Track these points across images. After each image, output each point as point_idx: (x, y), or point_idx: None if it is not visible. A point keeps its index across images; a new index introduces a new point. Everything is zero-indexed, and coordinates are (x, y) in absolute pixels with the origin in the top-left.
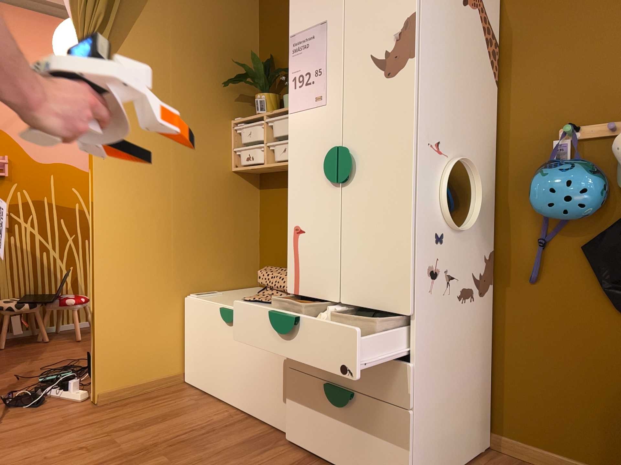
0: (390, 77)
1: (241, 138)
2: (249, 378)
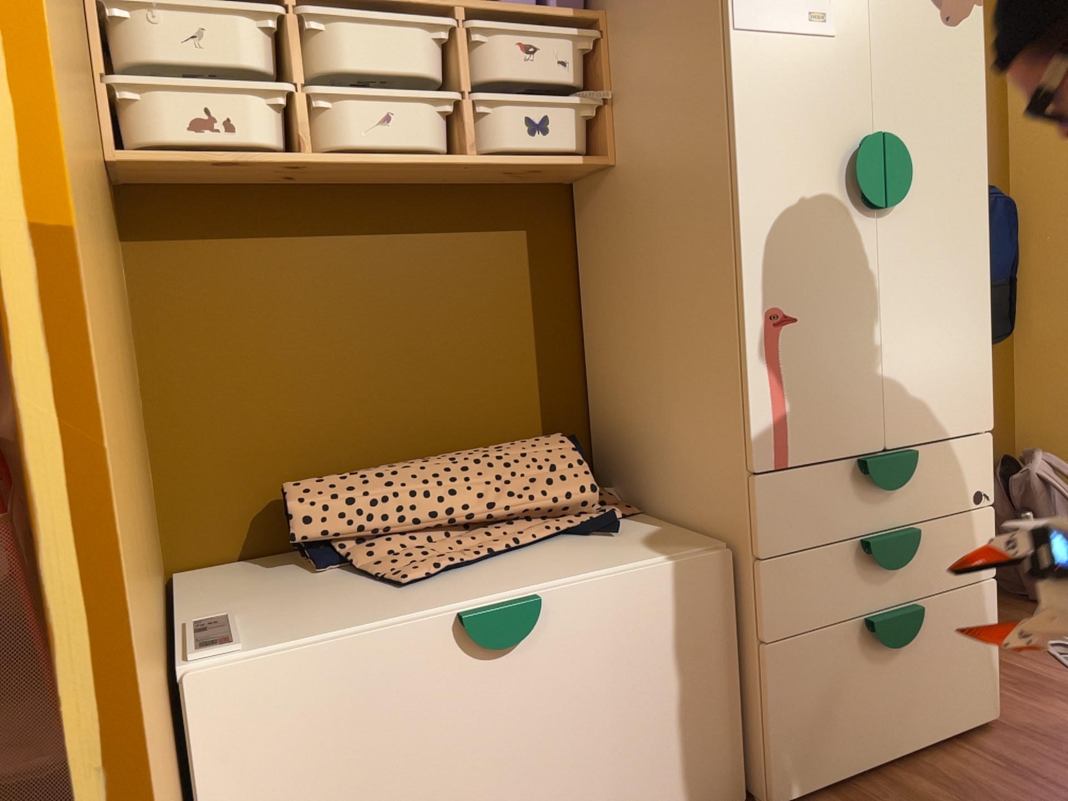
0: (950, 26)
1: (156, 48)
2: (601, 759)
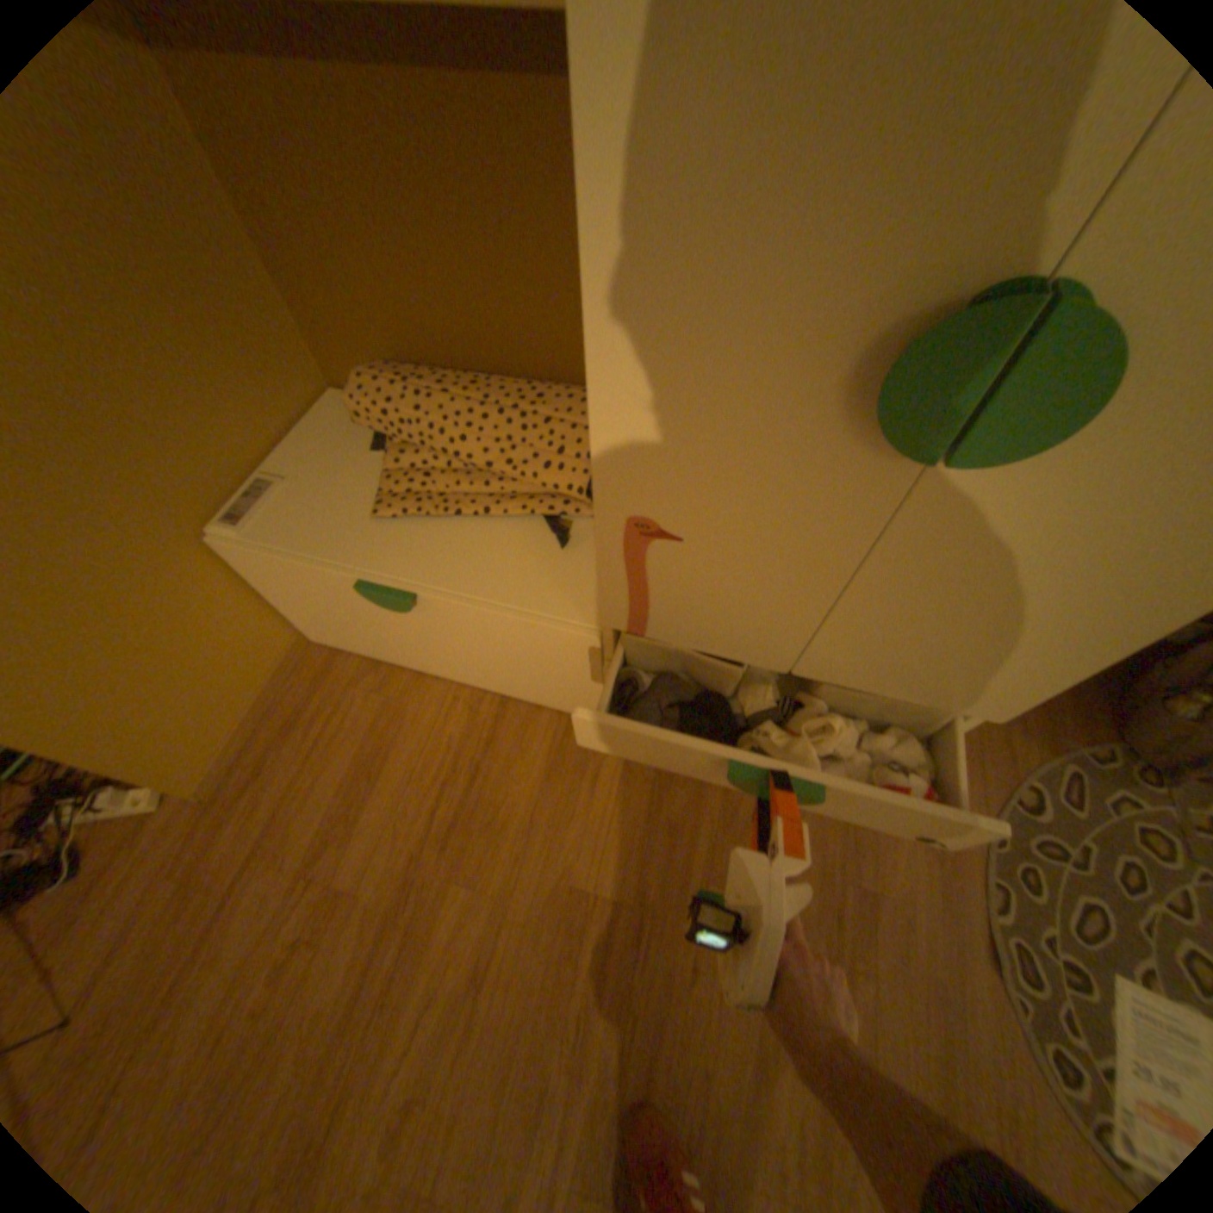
0: None
1: None
2: (490, 667)
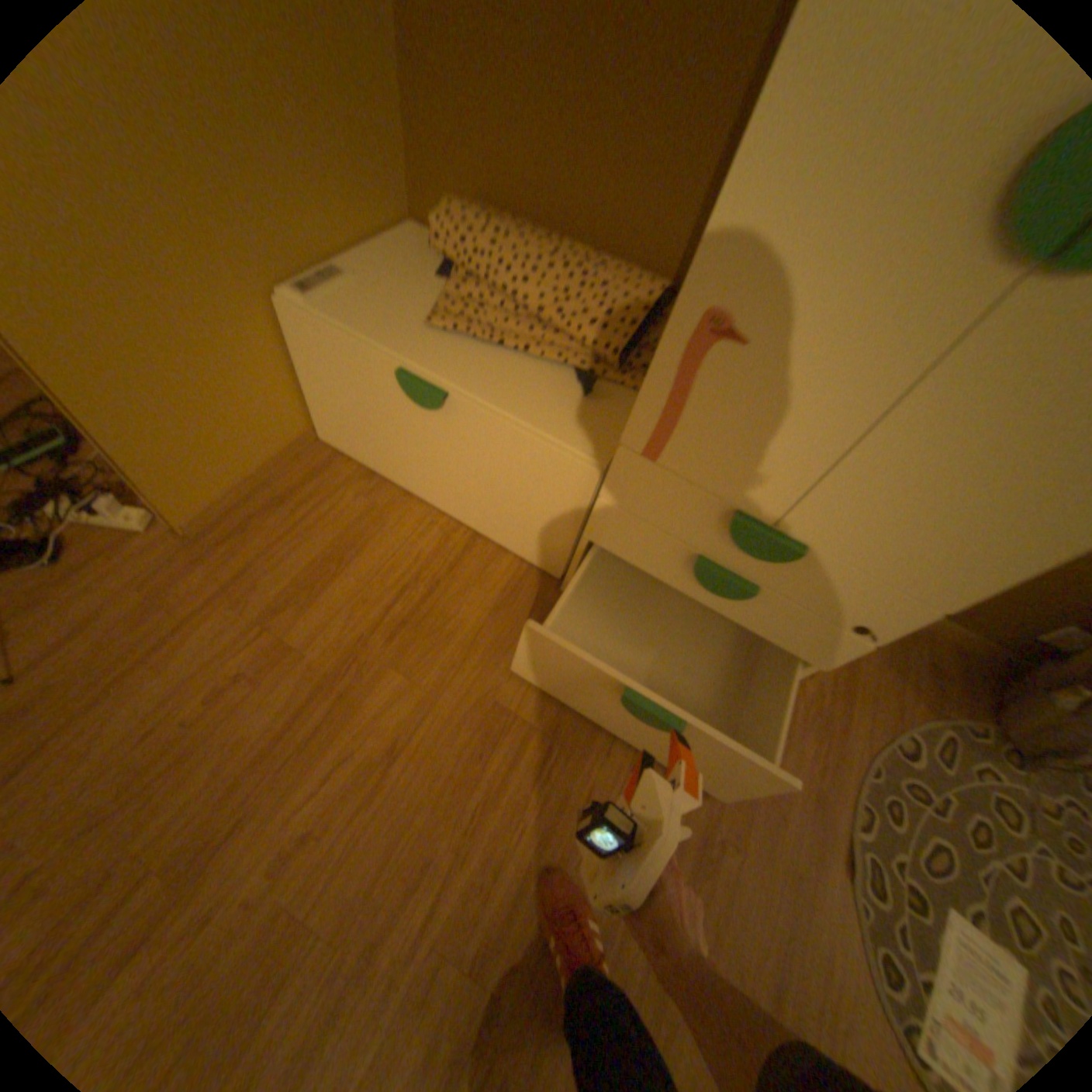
0: None
1: None
2: (479, 495)
